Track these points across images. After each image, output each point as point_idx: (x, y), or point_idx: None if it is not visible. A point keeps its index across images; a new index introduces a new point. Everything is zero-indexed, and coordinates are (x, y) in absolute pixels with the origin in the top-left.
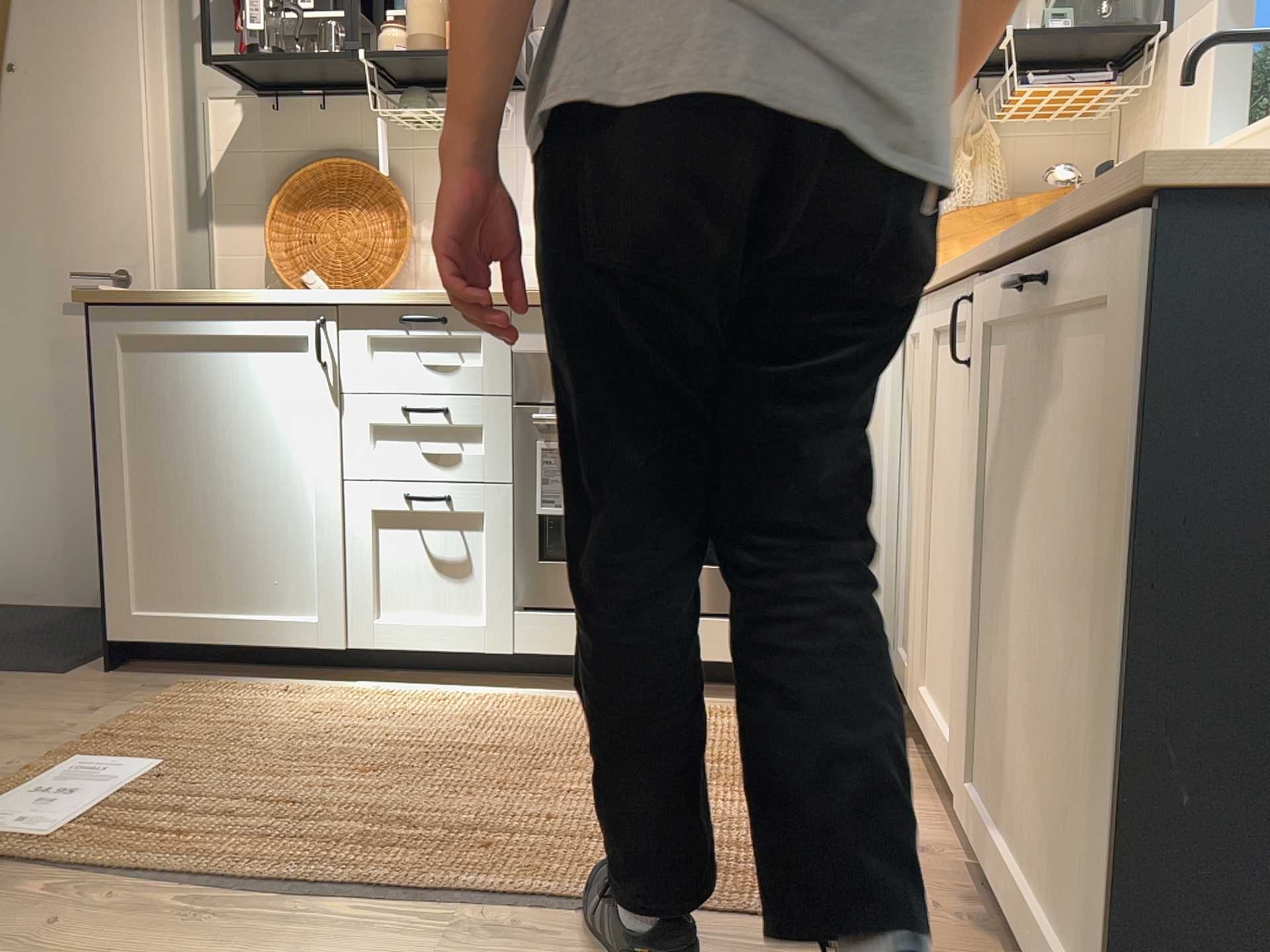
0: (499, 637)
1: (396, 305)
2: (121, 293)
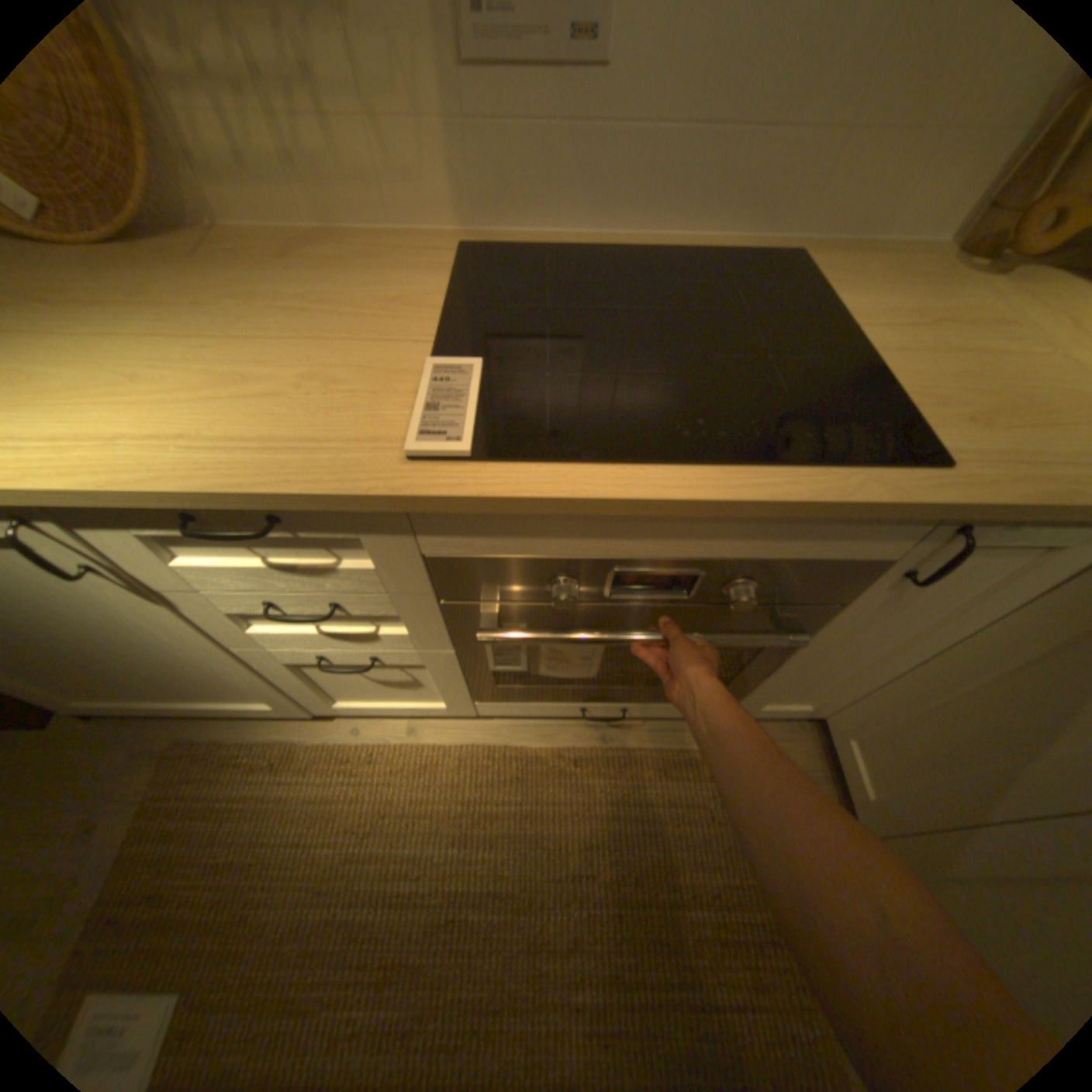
0: (461, 710)
1: (156, 502)
2: None
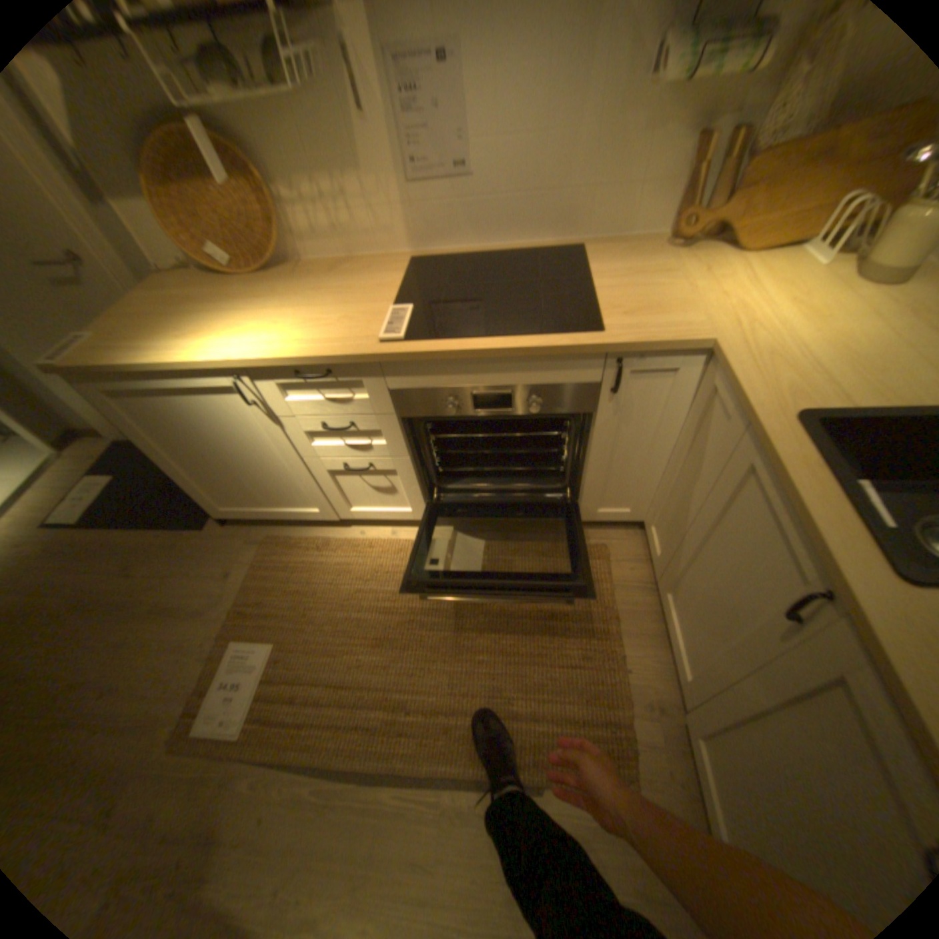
0: (420, 513)
1: (289, 365)
2: (77, 366)
